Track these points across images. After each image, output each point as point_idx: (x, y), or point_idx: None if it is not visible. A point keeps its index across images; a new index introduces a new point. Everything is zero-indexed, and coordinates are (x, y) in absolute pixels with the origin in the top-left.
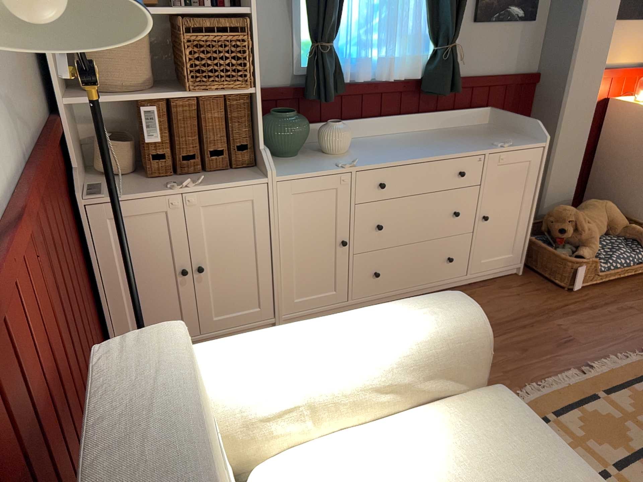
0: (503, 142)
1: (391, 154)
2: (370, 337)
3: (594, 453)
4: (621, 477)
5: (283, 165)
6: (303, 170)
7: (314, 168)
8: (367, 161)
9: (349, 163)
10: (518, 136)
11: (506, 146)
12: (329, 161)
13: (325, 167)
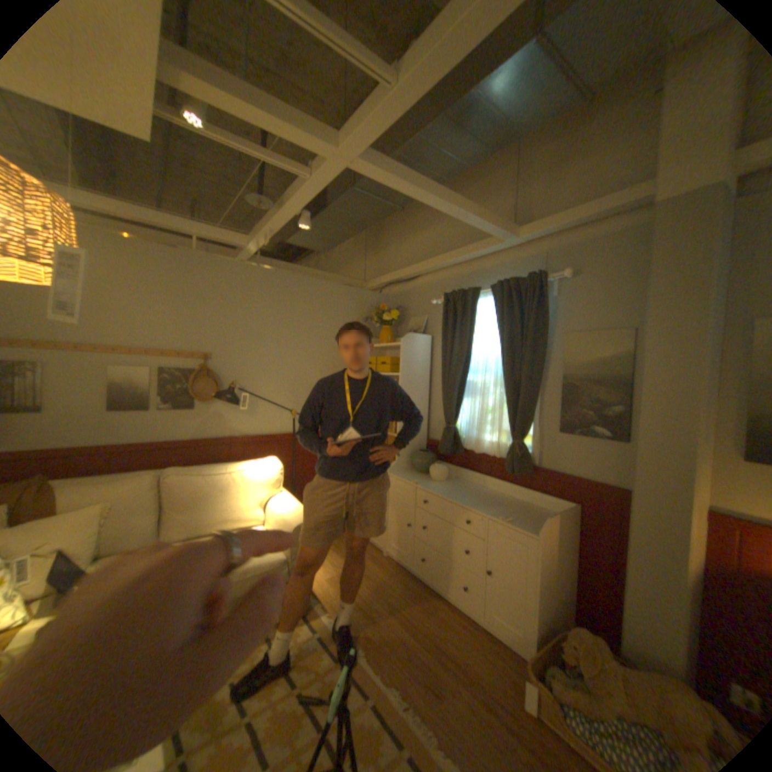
0: (518, 521)
1: (446, 491)
2: (284, 508)
3: (313, 686)
4: (295, 698)
5: (406, 473)
6: (402, 477)
7: (406, 478)
8: (427, 487)
9: (419, 483)
10: (545, 528)
11: (505, 521)
12: (419, 480)
13: (410, 480)
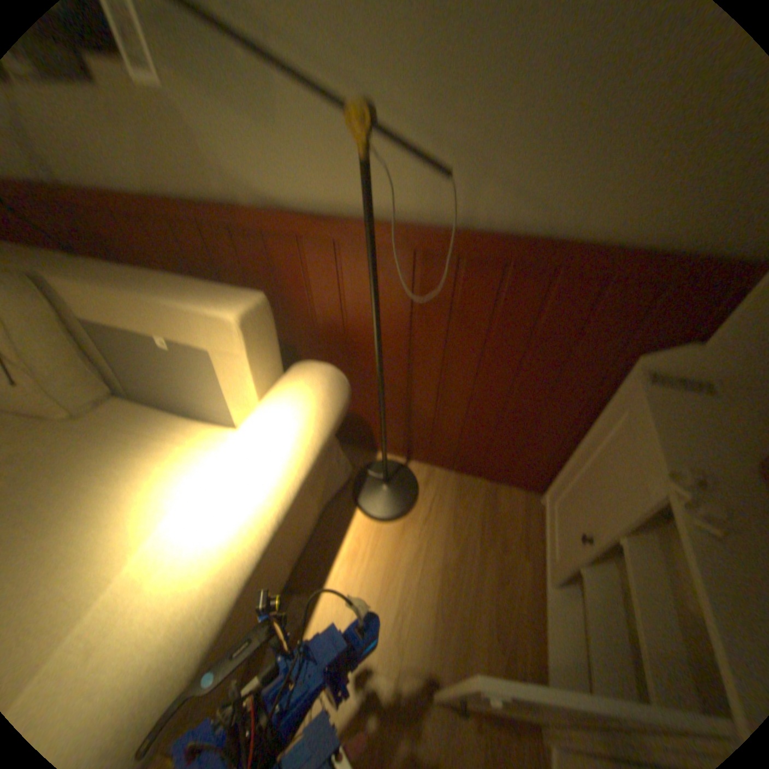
0: None
1: None
2: (159, 541)
3: None
4: None
5: None
6: None
7: None
8: None
9: None
10: None
11: None
12: None
13: None
